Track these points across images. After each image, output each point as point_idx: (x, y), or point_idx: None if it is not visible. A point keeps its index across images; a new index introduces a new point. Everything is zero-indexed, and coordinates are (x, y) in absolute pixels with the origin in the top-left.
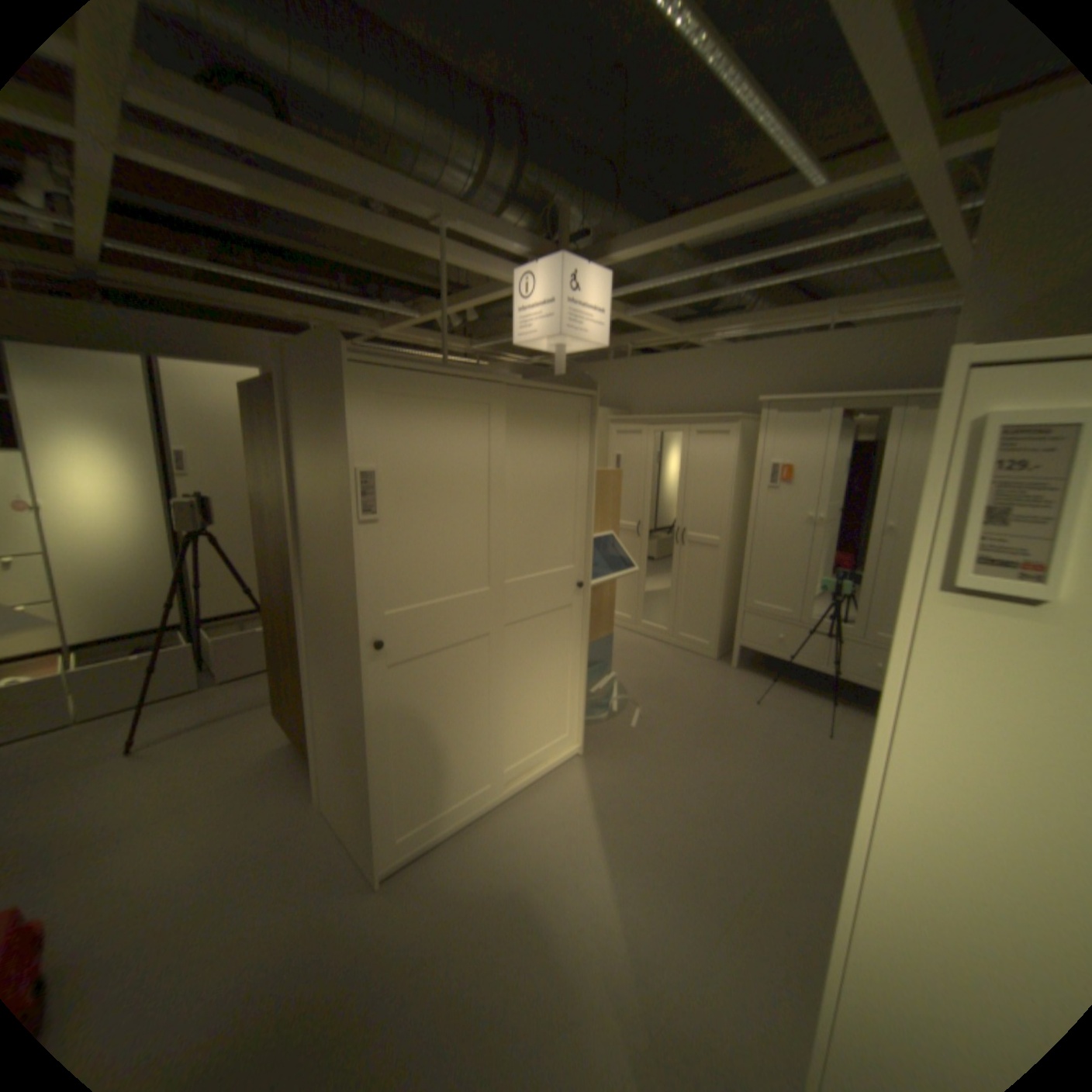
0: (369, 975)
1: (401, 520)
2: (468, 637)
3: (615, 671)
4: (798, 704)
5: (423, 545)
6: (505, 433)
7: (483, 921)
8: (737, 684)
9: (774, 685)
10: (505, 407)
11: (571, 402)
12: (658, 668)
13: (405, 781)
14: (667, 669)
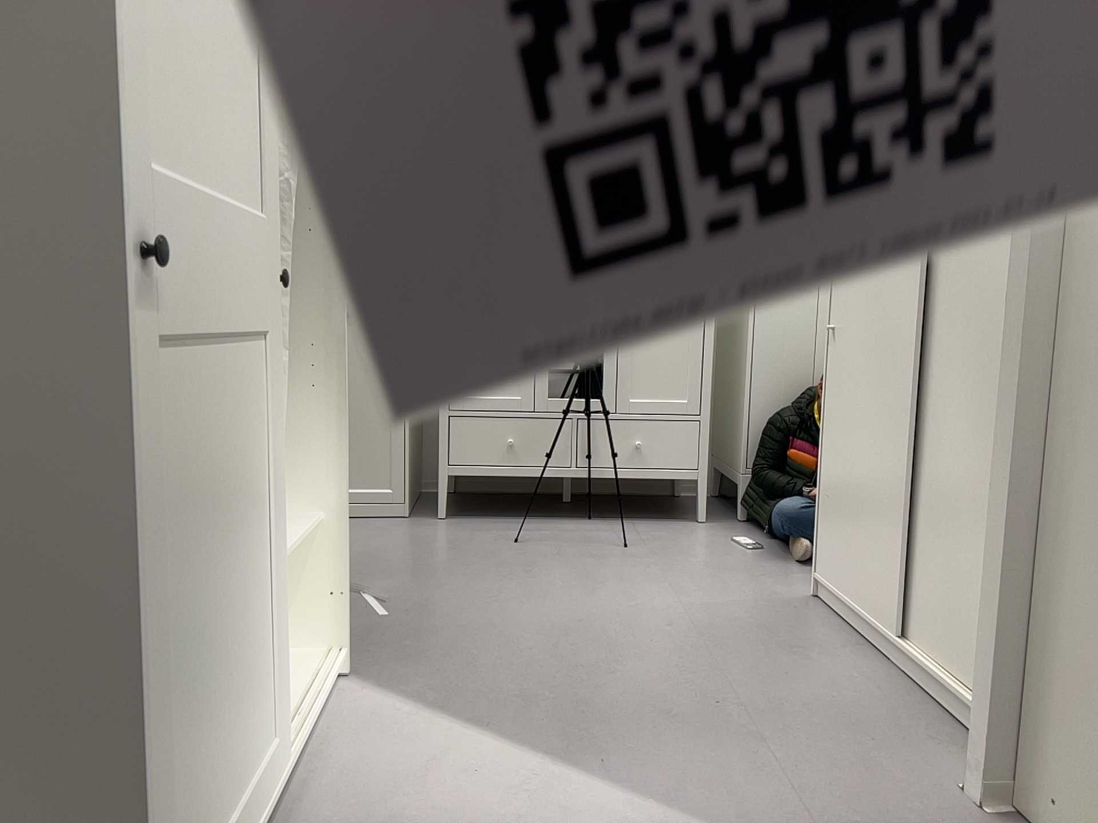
0: None
1: None
2: (239, 334)
3: None
4: (557, 531)
5: (178, 15)
6: None
7: None
8: (464, 532)
9: (509, 522)
10: None
11: None
12: None
13: (170, 744)
14: None
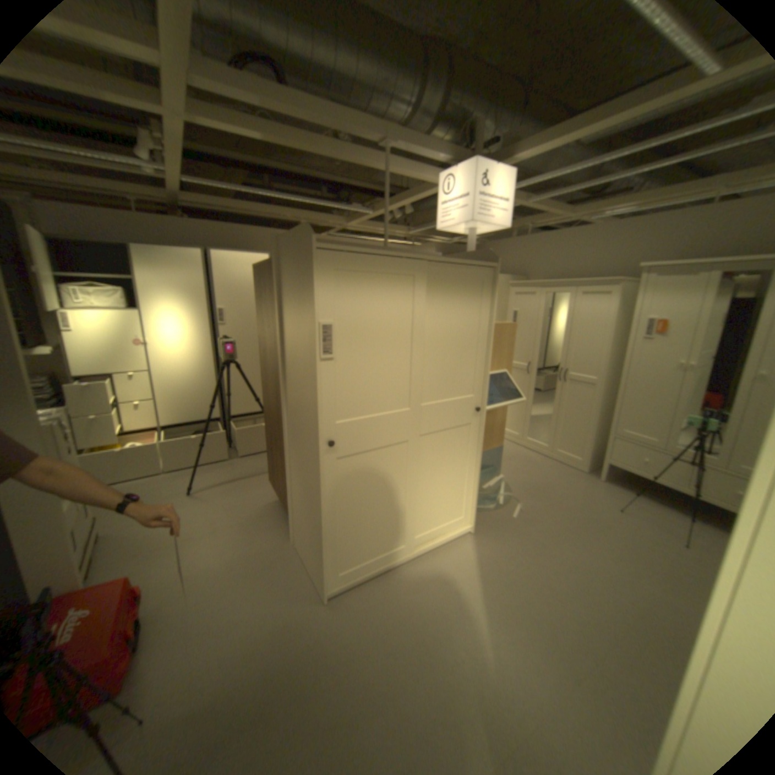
0: (319, 659)
1: (350, 358)
2: (394, 442)
3: (504, 474)
4: (659, 516)
5: (364, 376)
6: (426, 296)
7: (395, 639)
8: (605, 494)
9: (639, 498)
10: (427, 277)
11: (478, 271)
12: (539, 474)
13: (347, 536)
14: (547, 476)
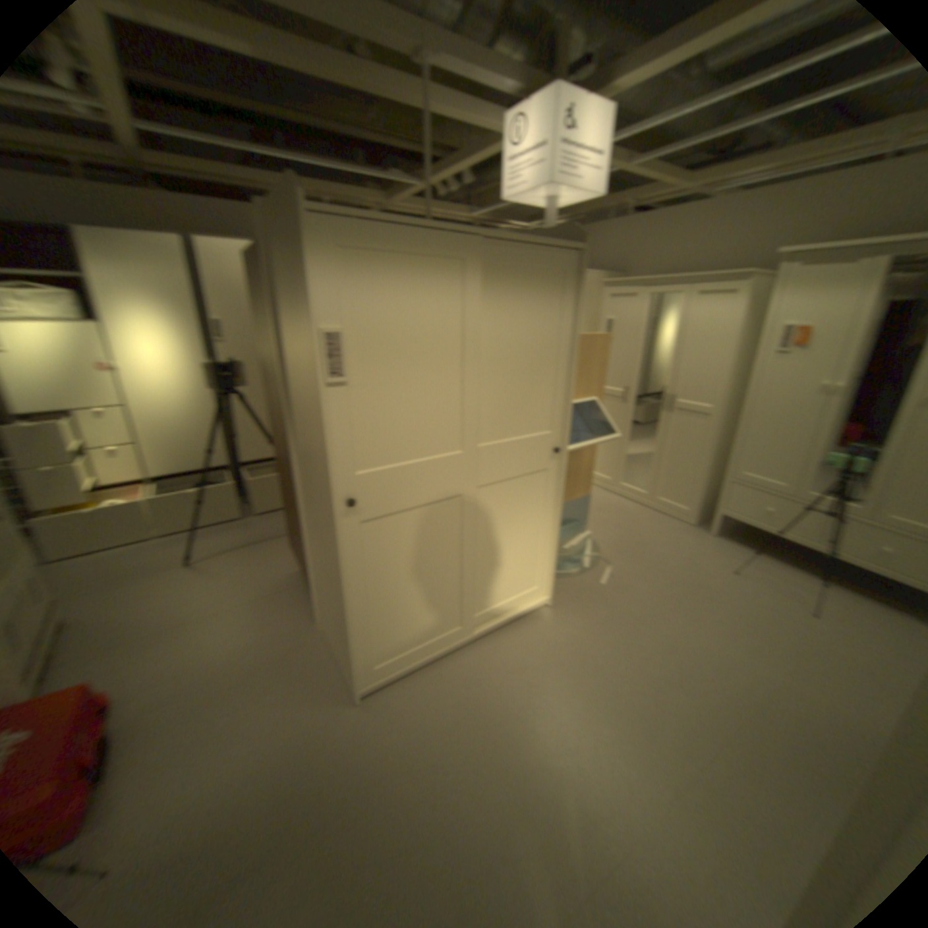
0: (349, 776)
1: (374, 382)
2: (444, 497)
3: (593, 529)
4: (783, 578)
5: (397, 408)
6: (484, 291)
7: (448, 746)
8: (717, 551)
9: (758, 556)
10: (485, 263)
11: (559, 255)
12: (636, 528)
13: (385, 619)
14: (646, 531)
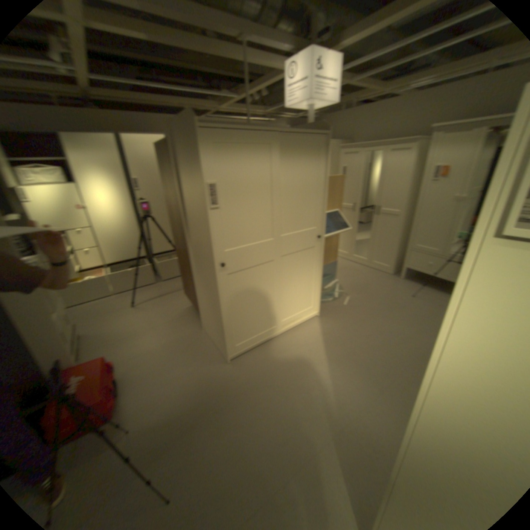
0: (229, 392)
1: (231, 206)
2: (265, 261)
3: (339, 278)
4: (437, 297)
5: (242, 218)
6: (280, 159)
7: (273, 378)
8: (403, 286)
9: (425, 287)
10: (280, 144)
11: (316, 138)
12: (362, 277)
13: (240, 322)
14: (366, 278)
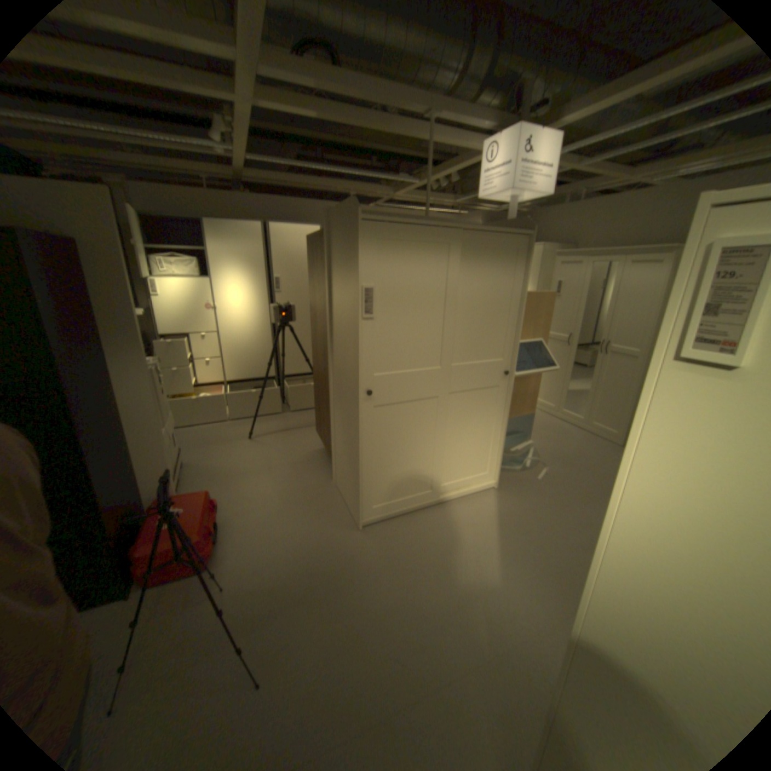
0: (353, 567)
1: (387, 319)
2: (424, 397)
3: (535, 441)
4: None
5: (399, 336)
6: (459, 263)
7: (417, 561)
8: None
9: None
10: (461, 245)
11: (513, 239)
12: (570, 443)
13: (380, 475)
14: (578, 446)
